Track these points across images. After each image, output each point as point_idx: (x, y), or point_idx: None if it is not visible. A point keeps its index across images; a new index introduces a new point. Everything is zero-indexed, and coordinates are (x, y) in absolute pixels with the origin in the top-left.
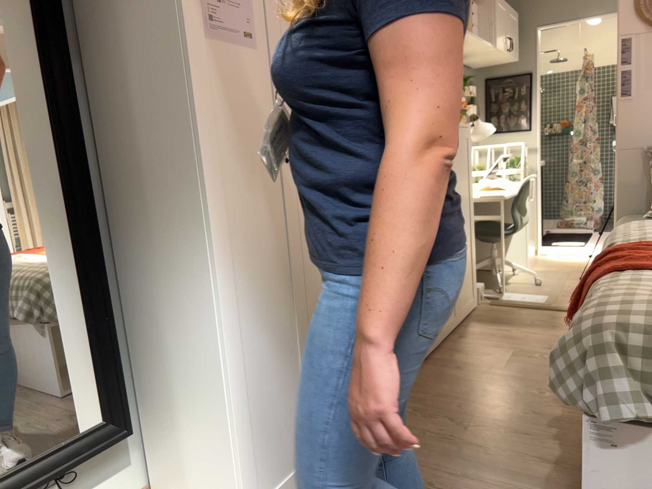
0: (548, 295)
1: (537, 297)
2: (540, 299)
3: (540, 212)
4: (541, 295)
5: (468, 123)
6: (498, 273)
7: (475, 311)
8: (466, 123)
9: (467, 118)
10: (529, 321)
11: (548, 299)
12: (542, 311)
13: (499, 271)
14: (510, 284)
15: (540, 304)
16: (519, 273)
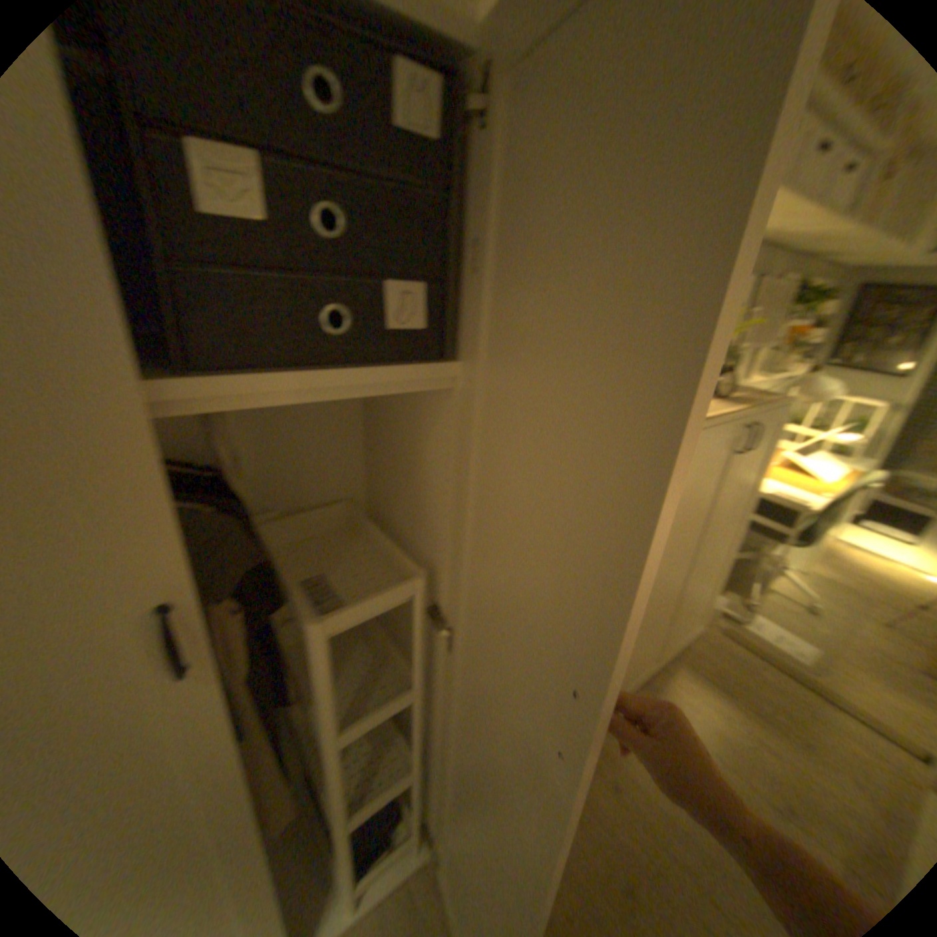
0: (822, 648)
1: (802, 648)
2: (806, 655)
3: (865, 491)
4: (810, 644)
5: (804, 350)
6: (757, 583)
7: (698, 641)
8: (800, 351)
9: (804, 344)
10: (769, 705)
11: (818, 659)
12: (799, 690)
13: (760, 578)
14: (769, 595)
15: (801, 667)
16: (793, 572)
